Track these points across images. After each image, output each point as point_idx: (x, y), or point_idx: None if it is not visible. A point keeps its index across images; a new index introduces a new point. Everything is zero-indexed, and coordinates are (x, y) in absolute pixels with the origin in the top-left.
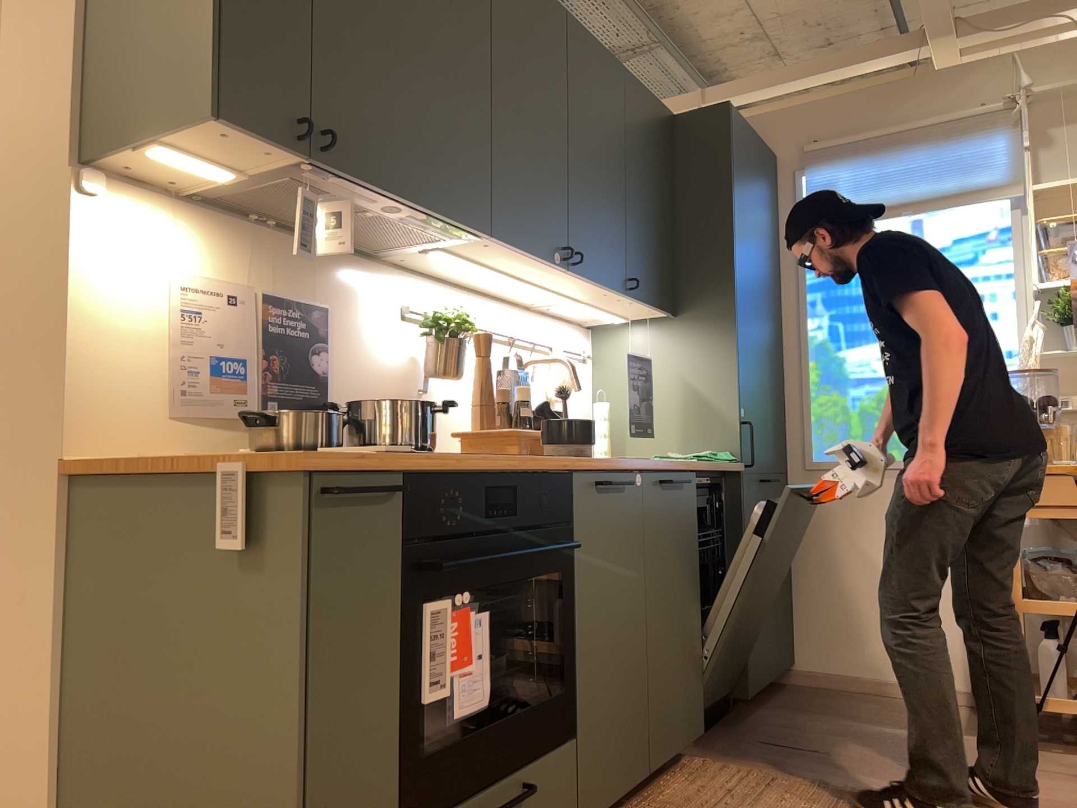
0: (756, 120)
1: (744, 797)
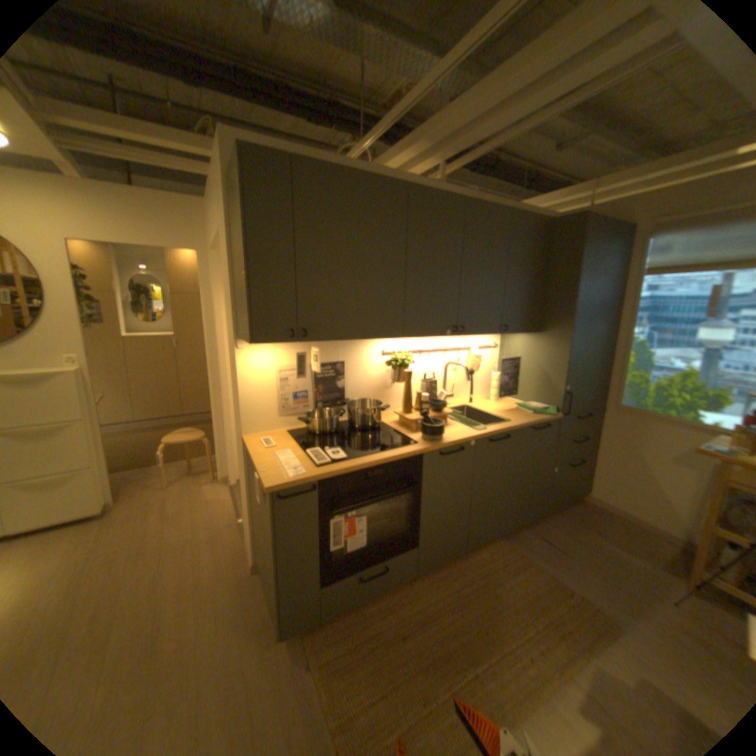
0: (629, 198)
1: (509, 574)
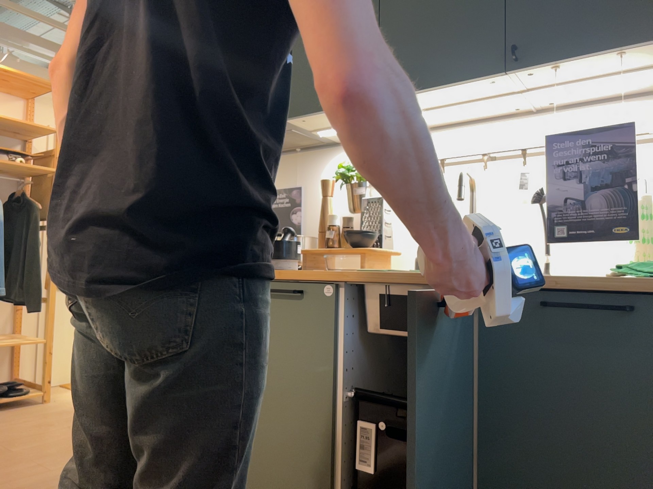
0: None
1: None
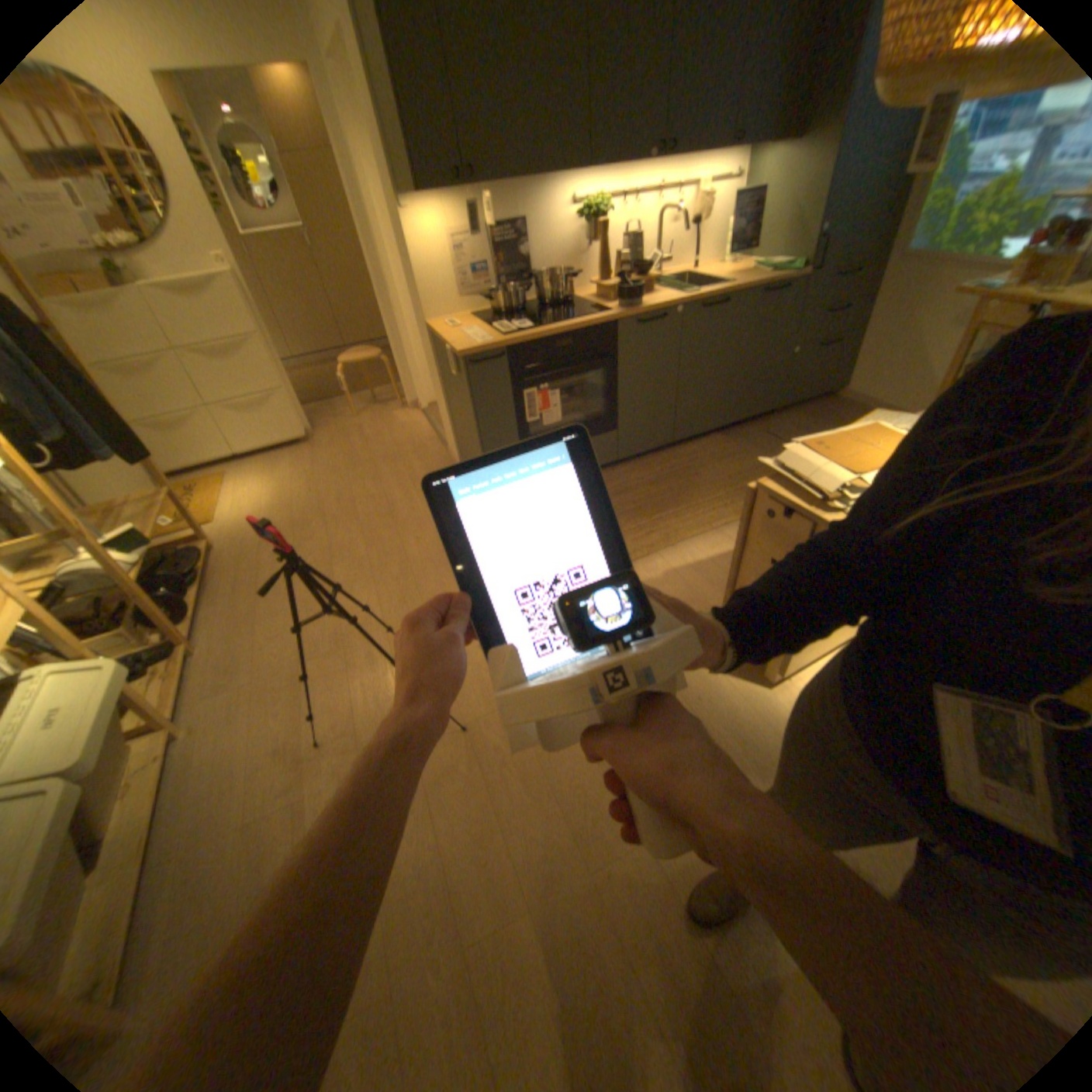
0: None
1: (713, 459)
